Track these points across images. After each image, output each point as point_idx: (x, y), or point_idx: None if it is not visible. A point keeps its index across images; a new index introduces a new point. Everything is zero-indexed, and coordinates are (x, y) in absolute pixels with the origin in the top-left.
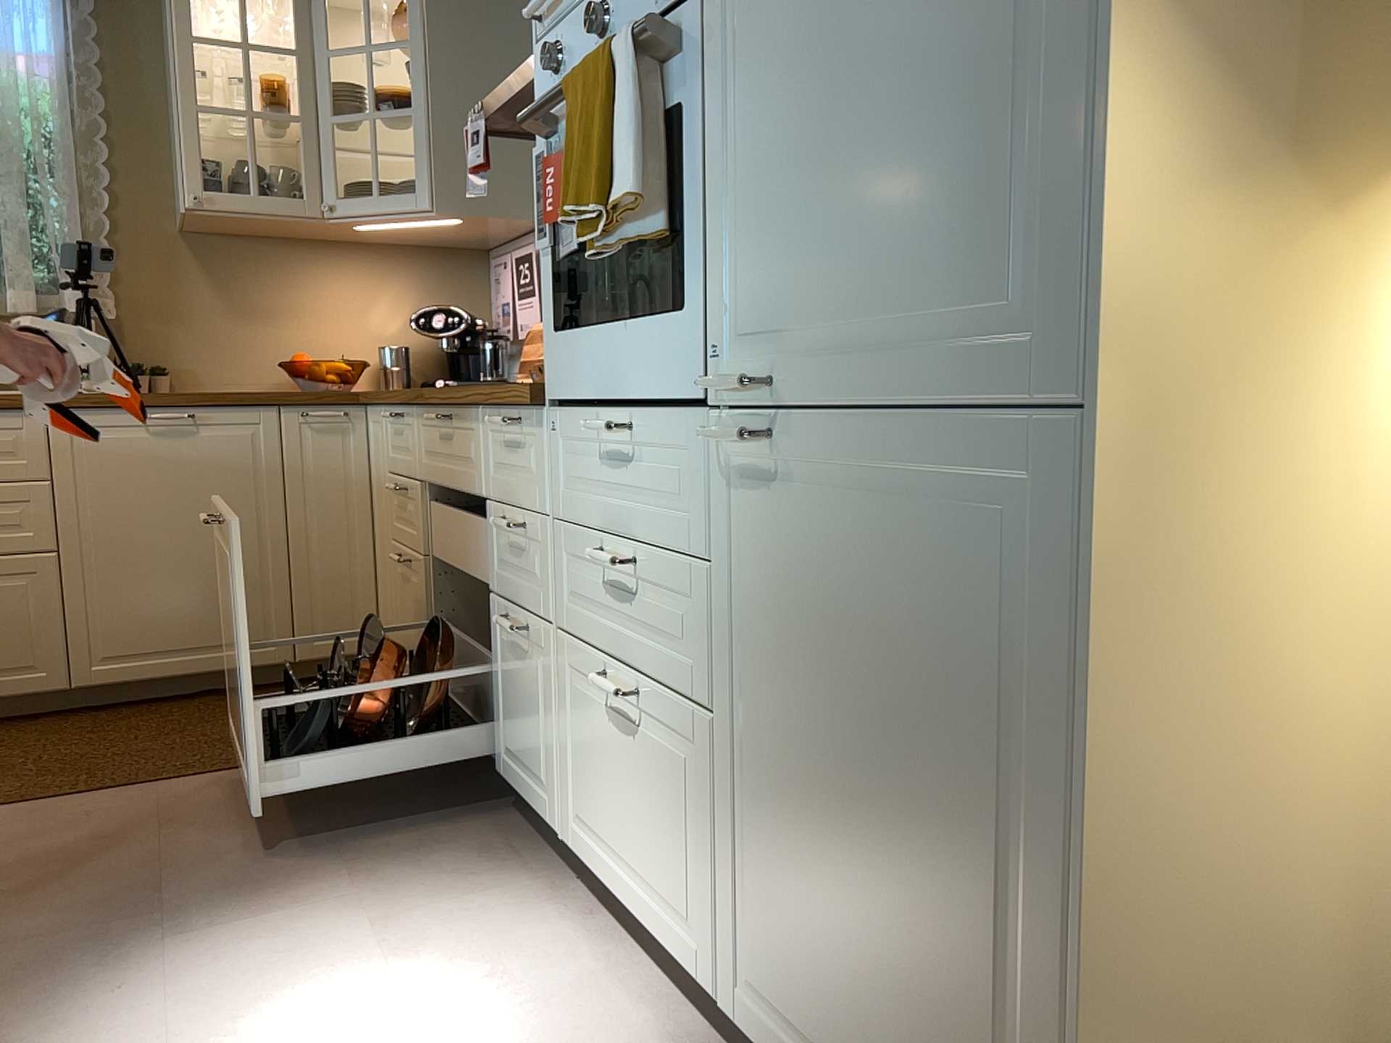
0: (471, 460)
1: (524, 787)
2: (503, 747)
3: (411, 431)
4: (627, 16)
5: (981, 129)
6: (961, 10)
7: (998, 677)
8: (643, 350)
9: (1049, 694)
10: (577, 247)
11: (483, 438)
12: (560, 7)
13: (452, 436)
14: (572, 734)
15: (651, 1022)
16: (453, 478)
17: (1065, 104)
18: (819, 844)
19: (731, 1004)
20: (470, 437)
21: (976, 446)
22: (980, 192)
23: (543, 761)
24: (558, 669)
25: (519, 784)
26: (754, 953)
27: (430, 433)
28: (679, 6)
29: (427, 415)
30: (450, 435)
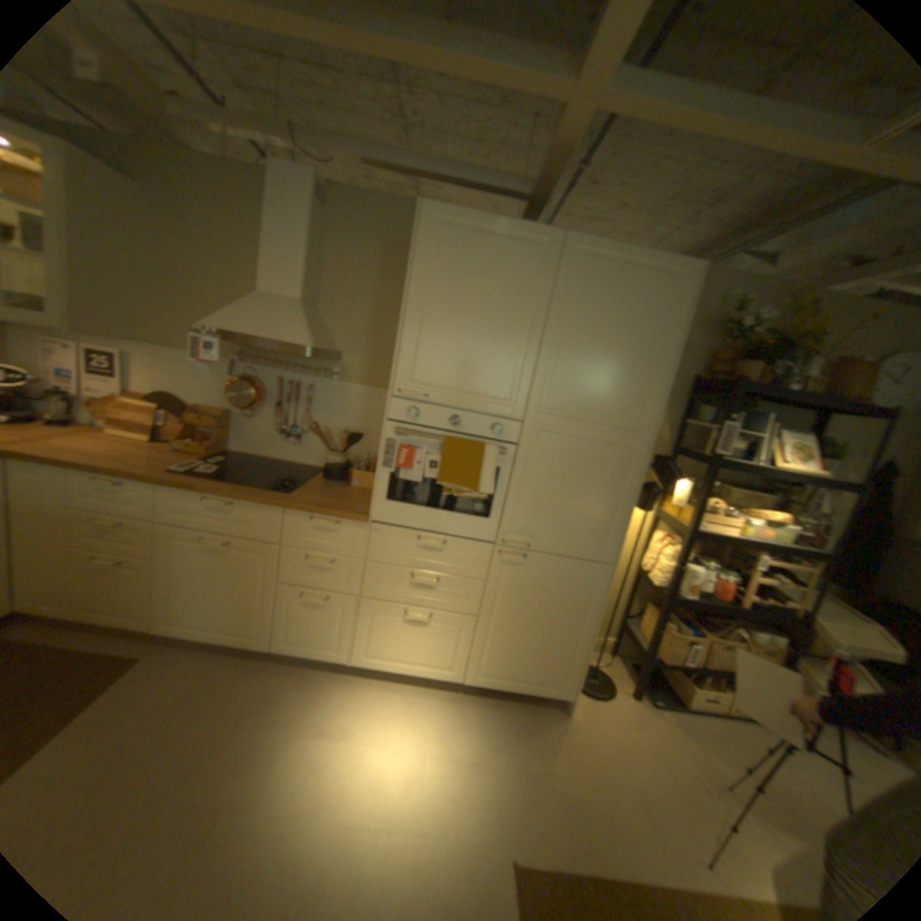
0: (258, 528)
1: (304, 654)
2: (279, 643)
3: (136, 497)
4: (466, 427)
5: (597, 517)
6: (597, 496)
7: (579, 602)
8: (454, 522)
9: (590, 604)
10: (414, 480)
11: (281, 522)
12: (412, 396)
13: (229, 513)
14: (364, 630)
15: (424, 700)
16: (227, 532)
17: (614, 520)
18: (517, 637)
19: (465, 681)
20: (259, 518)
21: (583, 566)
22: (594, 526)
23: (331, 642)
24: (353, 610)
25: (298, 654)
26: (480, 666)
27: (183, 505)
28: (497, 441)
29: (203, 502)
30: (224, 512)
